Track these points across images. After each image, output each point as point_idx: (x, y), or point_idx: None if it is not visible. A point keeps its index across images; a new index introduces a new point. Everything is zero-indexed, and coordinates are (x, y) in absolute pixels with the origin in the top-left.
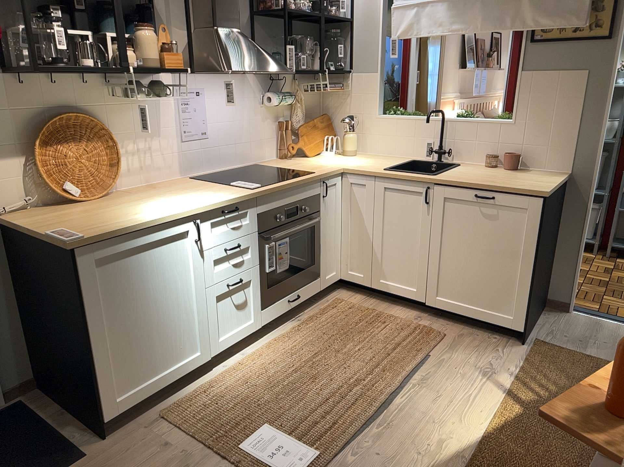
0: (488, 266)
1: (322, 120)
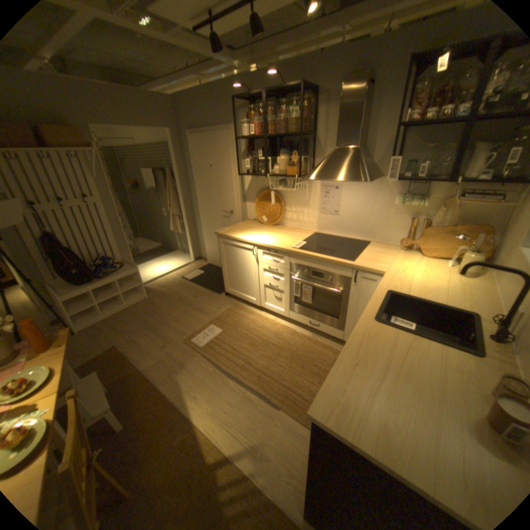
0: None
1: (473, 230)
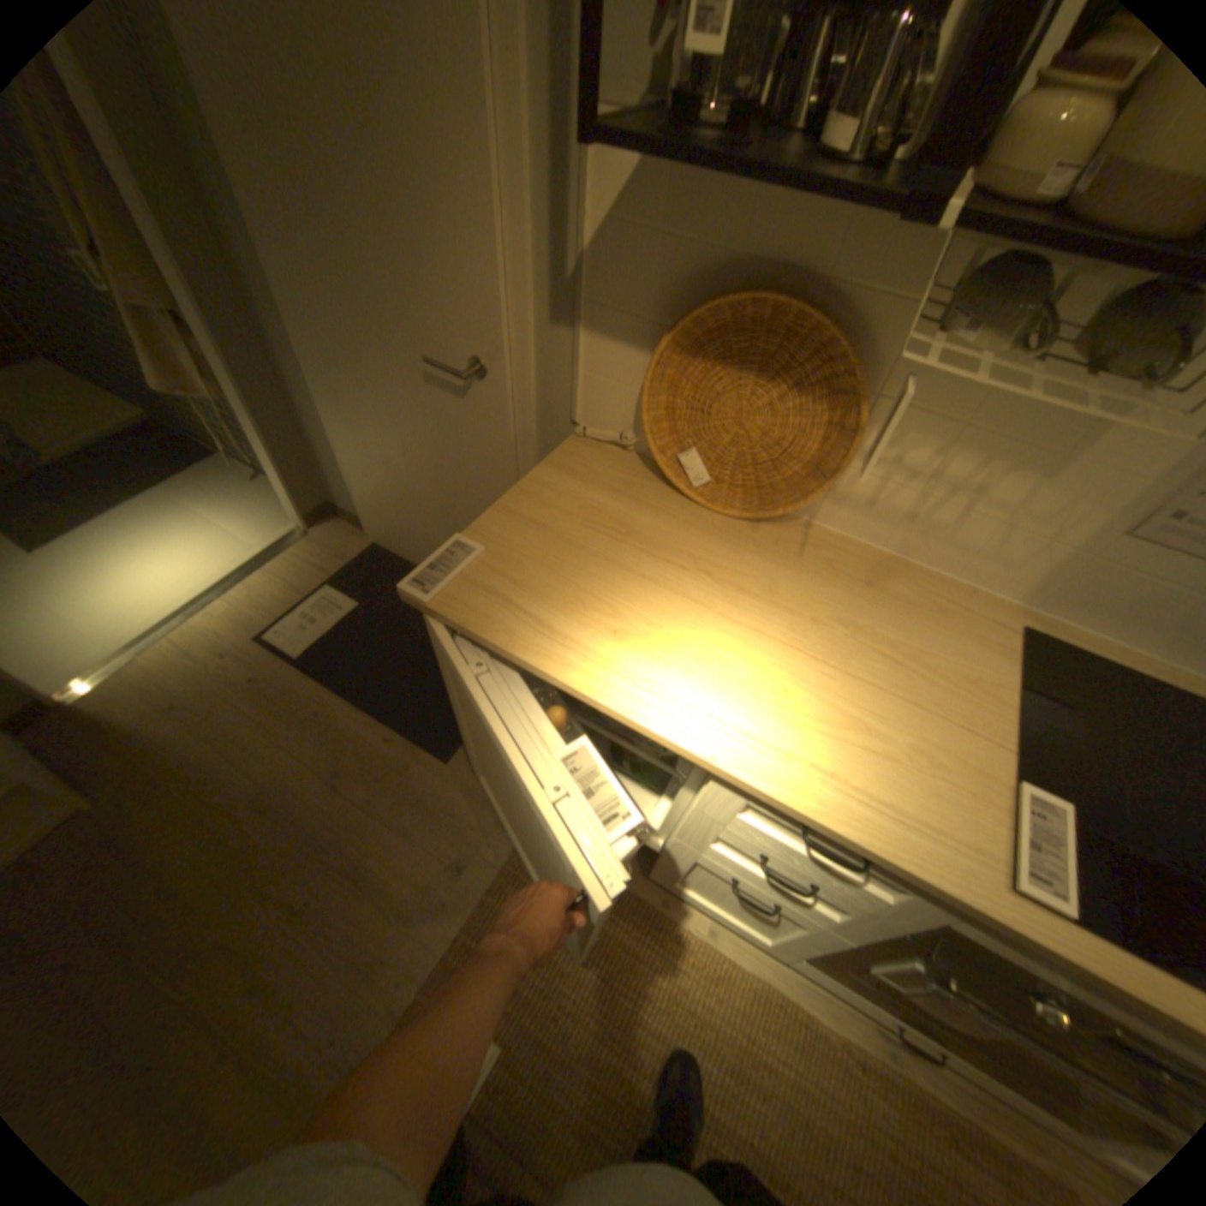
0: None
1: None
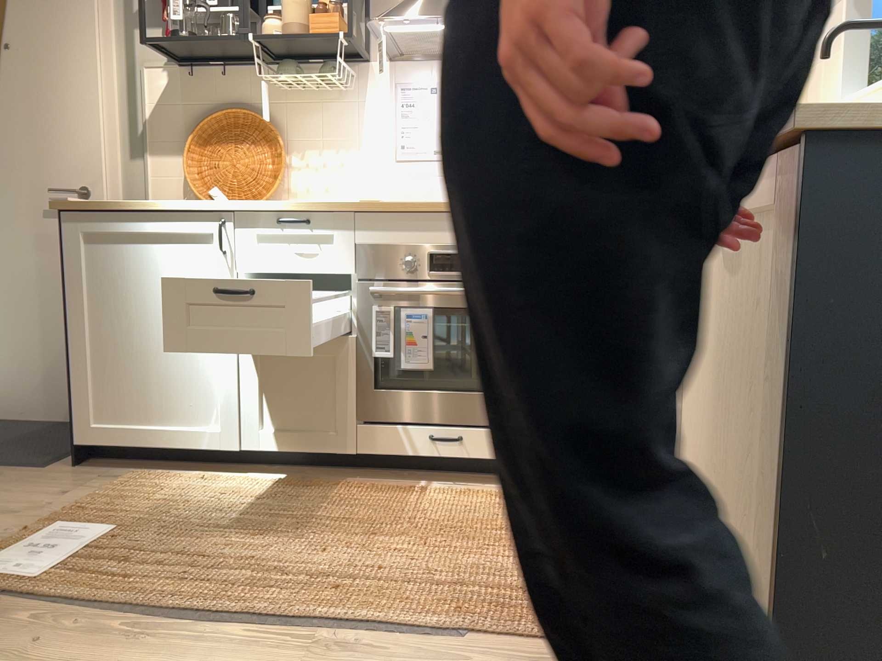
0: (737, 458)
1: None
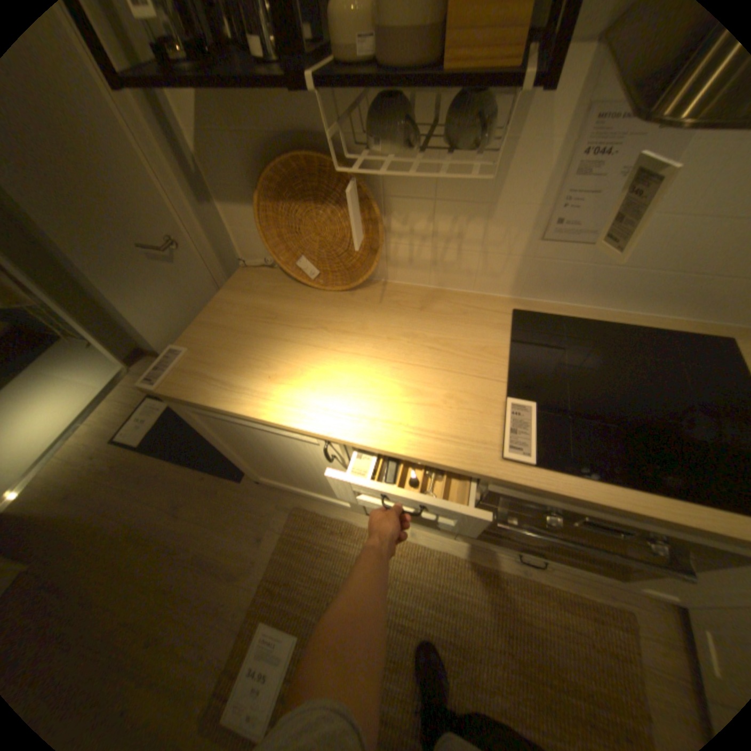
0: None
1: None
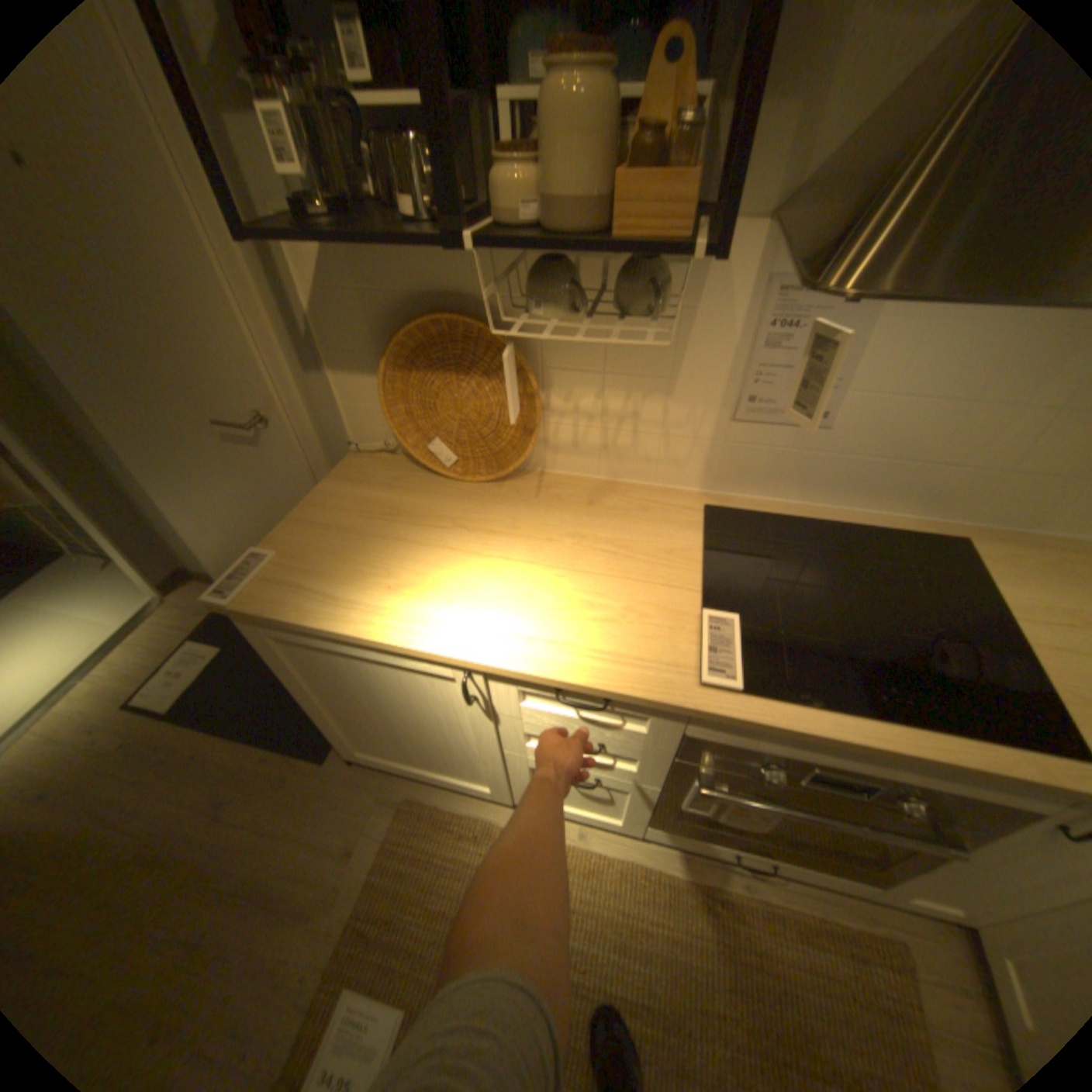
0: None
1: None
